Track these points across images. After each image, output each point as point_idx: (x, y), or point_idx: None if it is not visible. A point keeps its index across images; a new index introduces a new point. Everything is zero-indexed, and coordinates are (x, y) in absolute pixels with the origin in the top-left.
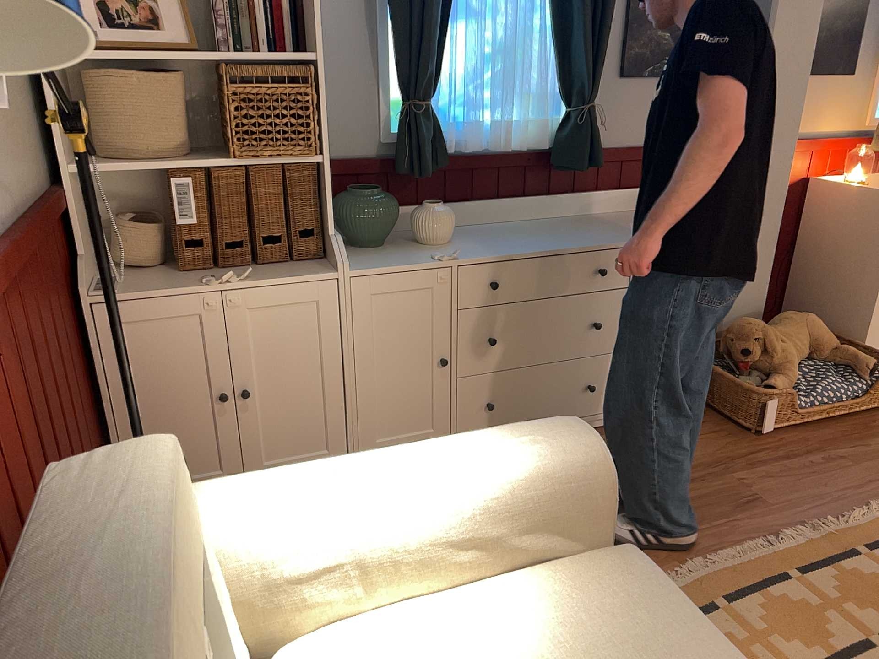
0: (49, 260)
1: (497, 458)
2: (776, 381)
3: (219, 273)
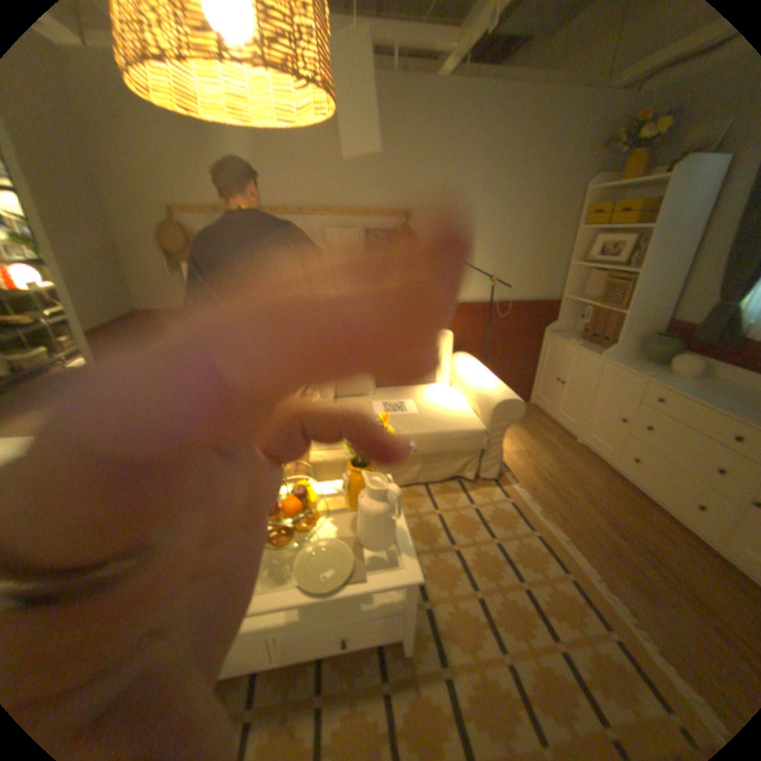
0: (531, 315)
1: (489, 385)
2: None
3: (585, 342)
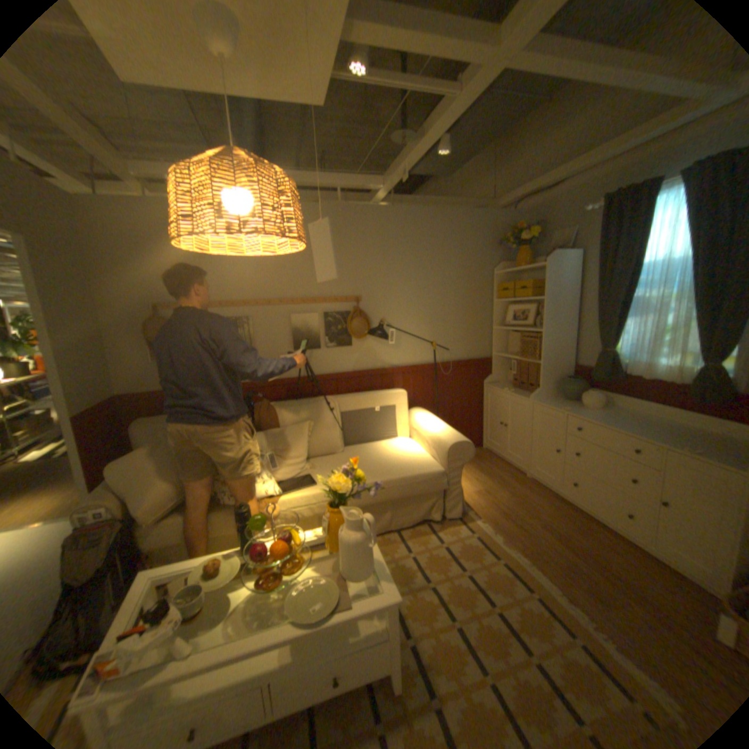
0: (470, 371)
1: (441, 432)
2: None
3: (516, 389)
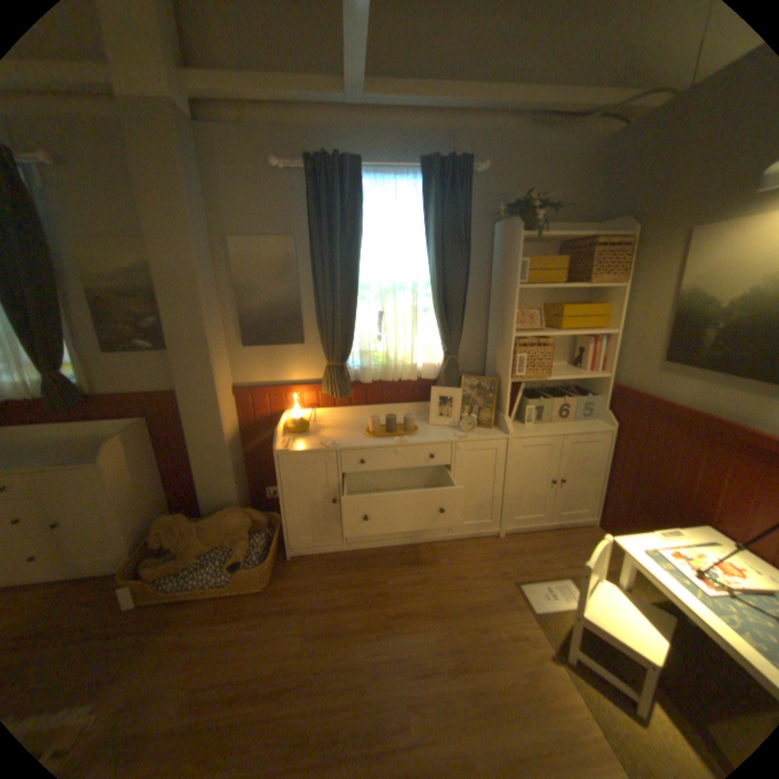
0: None
1: None
2: (161, 568)
3: None
